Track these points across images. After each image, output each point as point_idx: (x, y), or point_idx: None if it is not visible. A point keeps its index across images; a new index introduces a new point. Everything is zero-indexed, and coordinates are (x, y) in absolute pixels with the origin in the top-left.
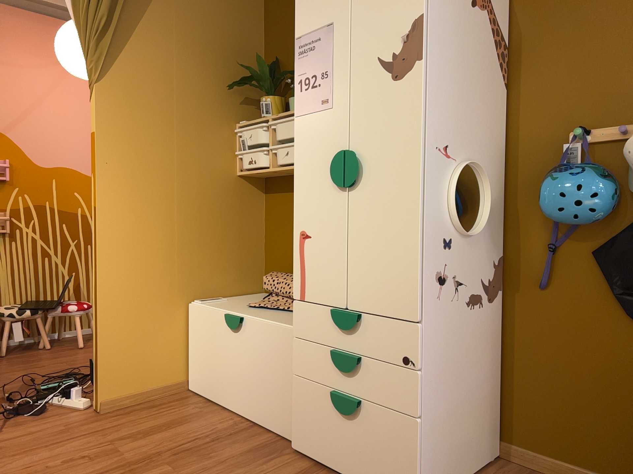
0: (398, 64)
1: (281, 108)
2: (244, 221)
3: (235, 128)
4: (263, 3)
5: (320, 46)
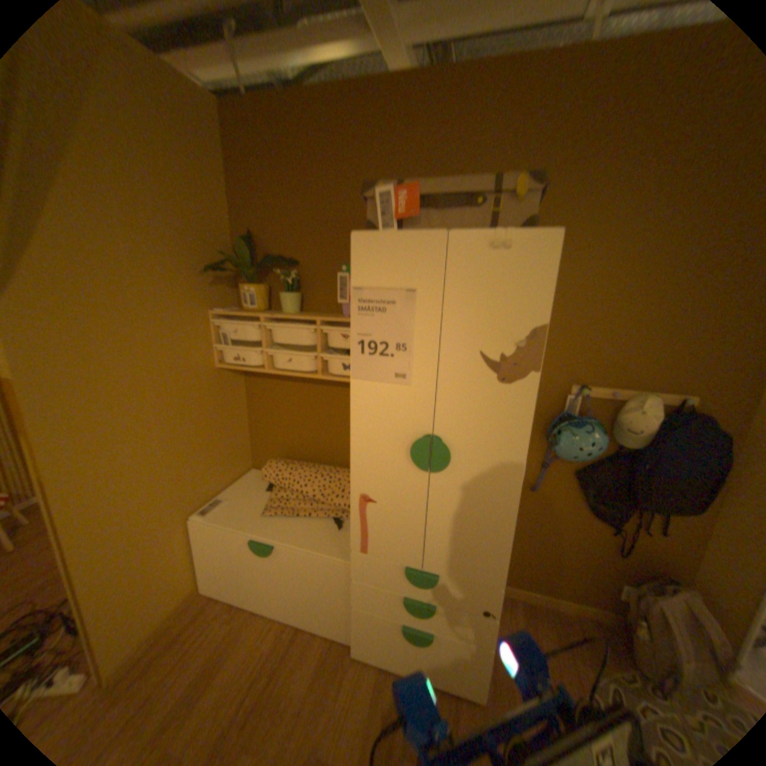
0: (508, 367)
1: (267, 297)
2: (230, 411)
3: (209, 316)
4: (221, 152)
5: (395, 311)
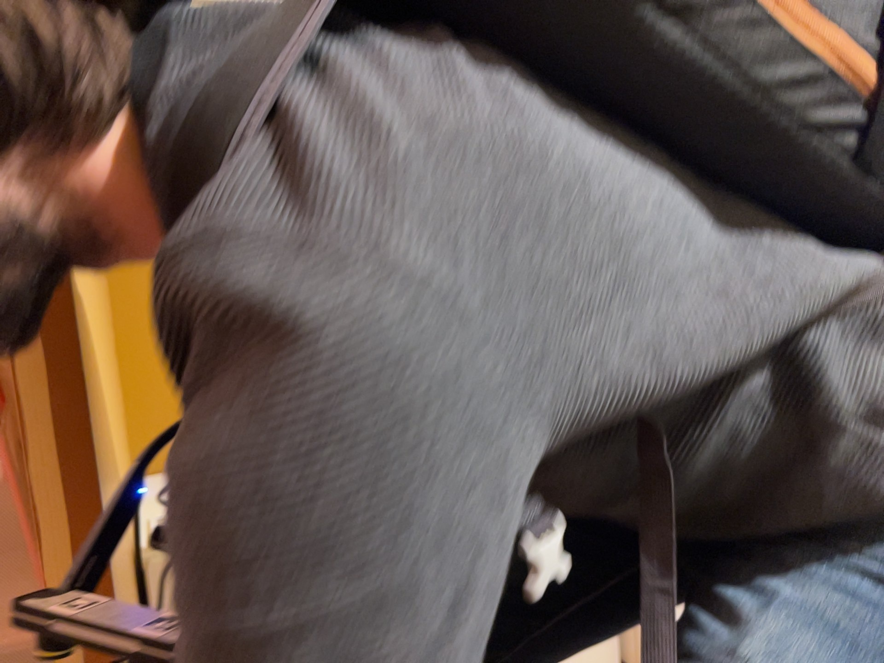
0: None
1: None
2: None
3: None
4: None
5: None
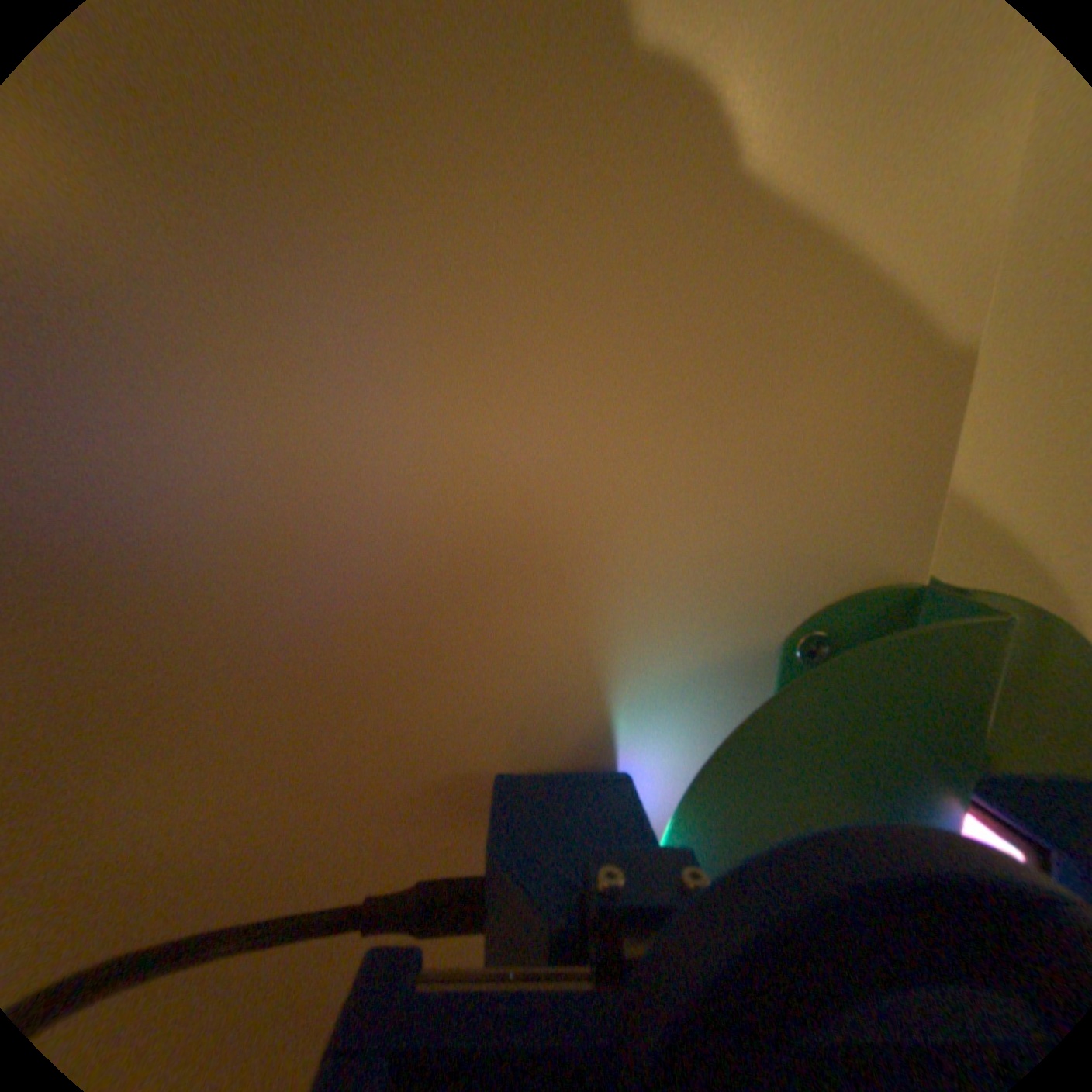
0: None
1: None
2: None
3: None
4: None
5: None
